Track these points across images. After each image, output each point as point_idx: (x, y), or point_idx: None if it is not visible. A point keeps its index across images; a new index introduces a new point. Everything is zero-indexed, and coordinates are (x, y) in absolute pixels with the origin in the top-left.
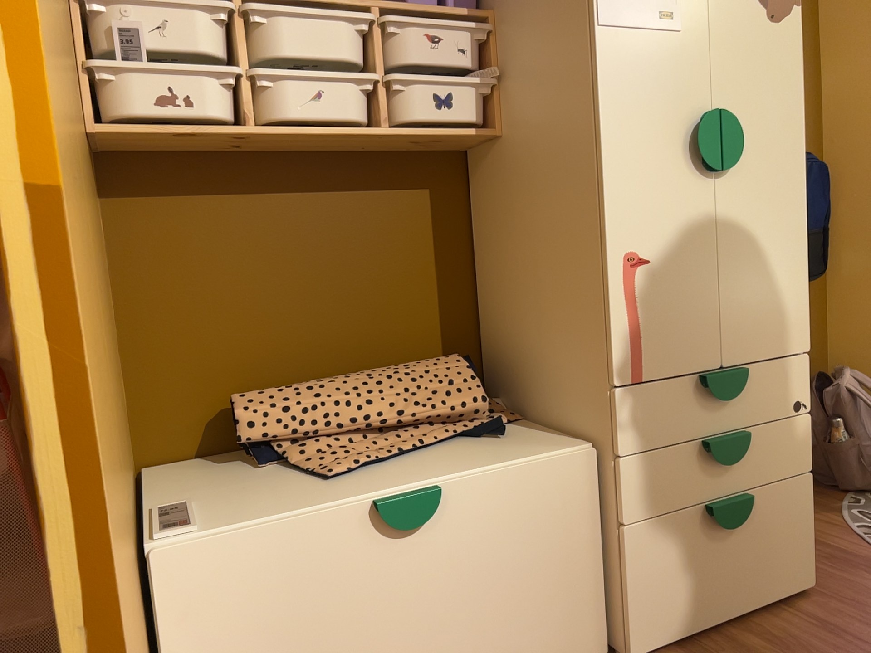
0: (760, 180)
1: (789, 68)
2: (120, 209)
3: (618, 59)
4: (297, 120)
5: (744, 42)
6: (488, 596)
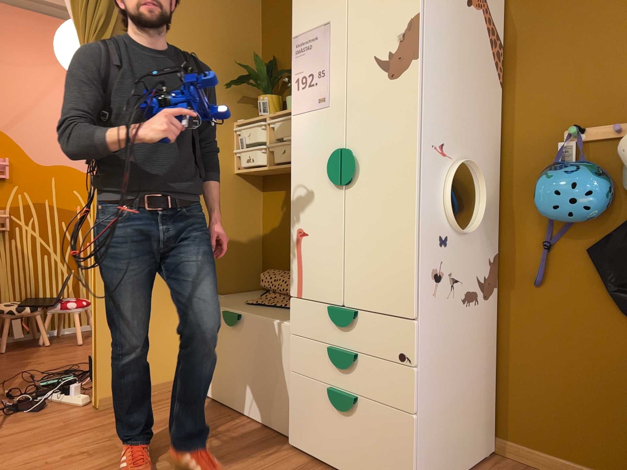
0: (376, 188)
1: (404, 108)
2: (264, 195)
3: (299, 129)
4: (278, 161)
5: (369, 100)
6: (251, 371)
